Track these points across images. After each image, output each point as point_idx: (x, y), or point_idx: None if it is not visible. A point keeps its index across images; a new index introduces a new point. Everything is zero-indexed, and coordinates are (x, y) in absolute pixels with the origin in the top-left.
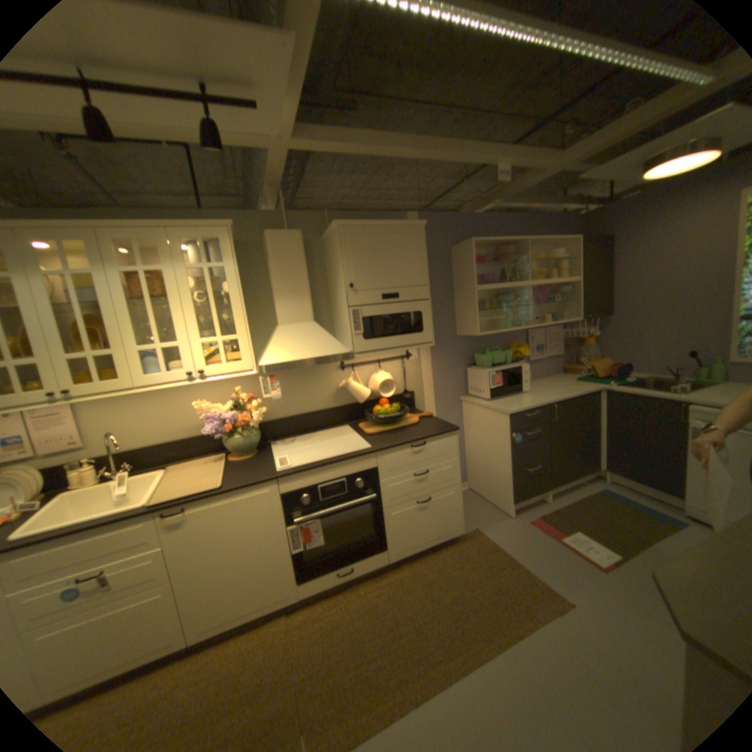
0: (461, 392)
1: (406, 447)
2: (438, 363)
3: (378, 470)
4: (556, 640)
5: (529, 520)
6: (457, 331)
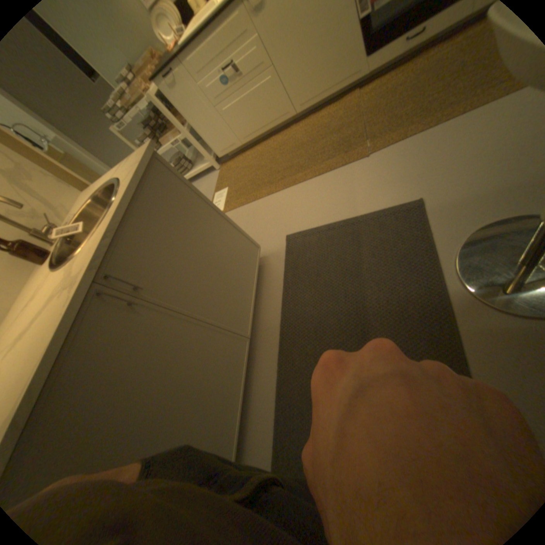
0: None
1: None
2: None
3: None
4: None
5: None
6: None
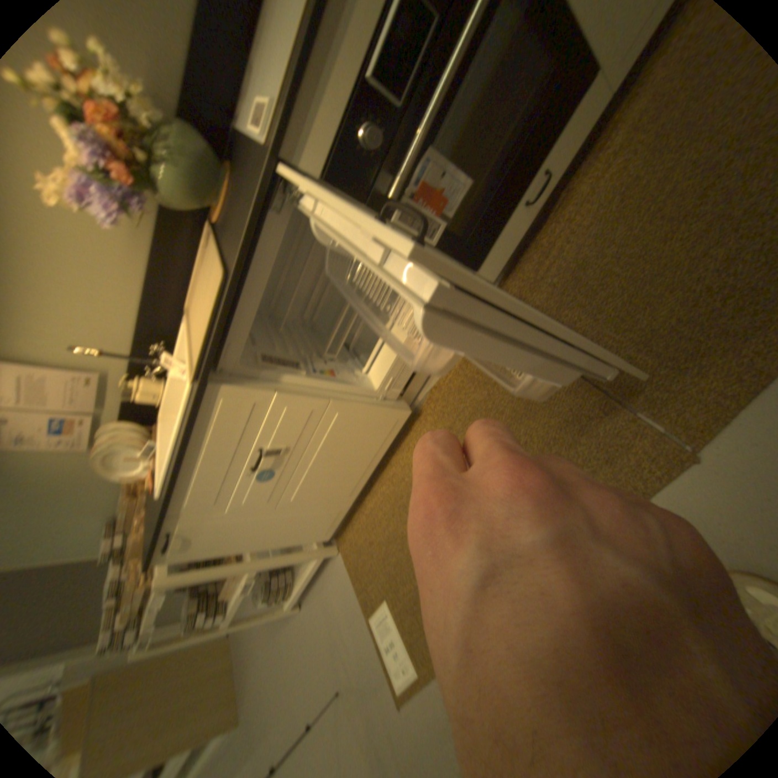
0: None
1: None
2: None
3: None
4: None
5: None
6: None
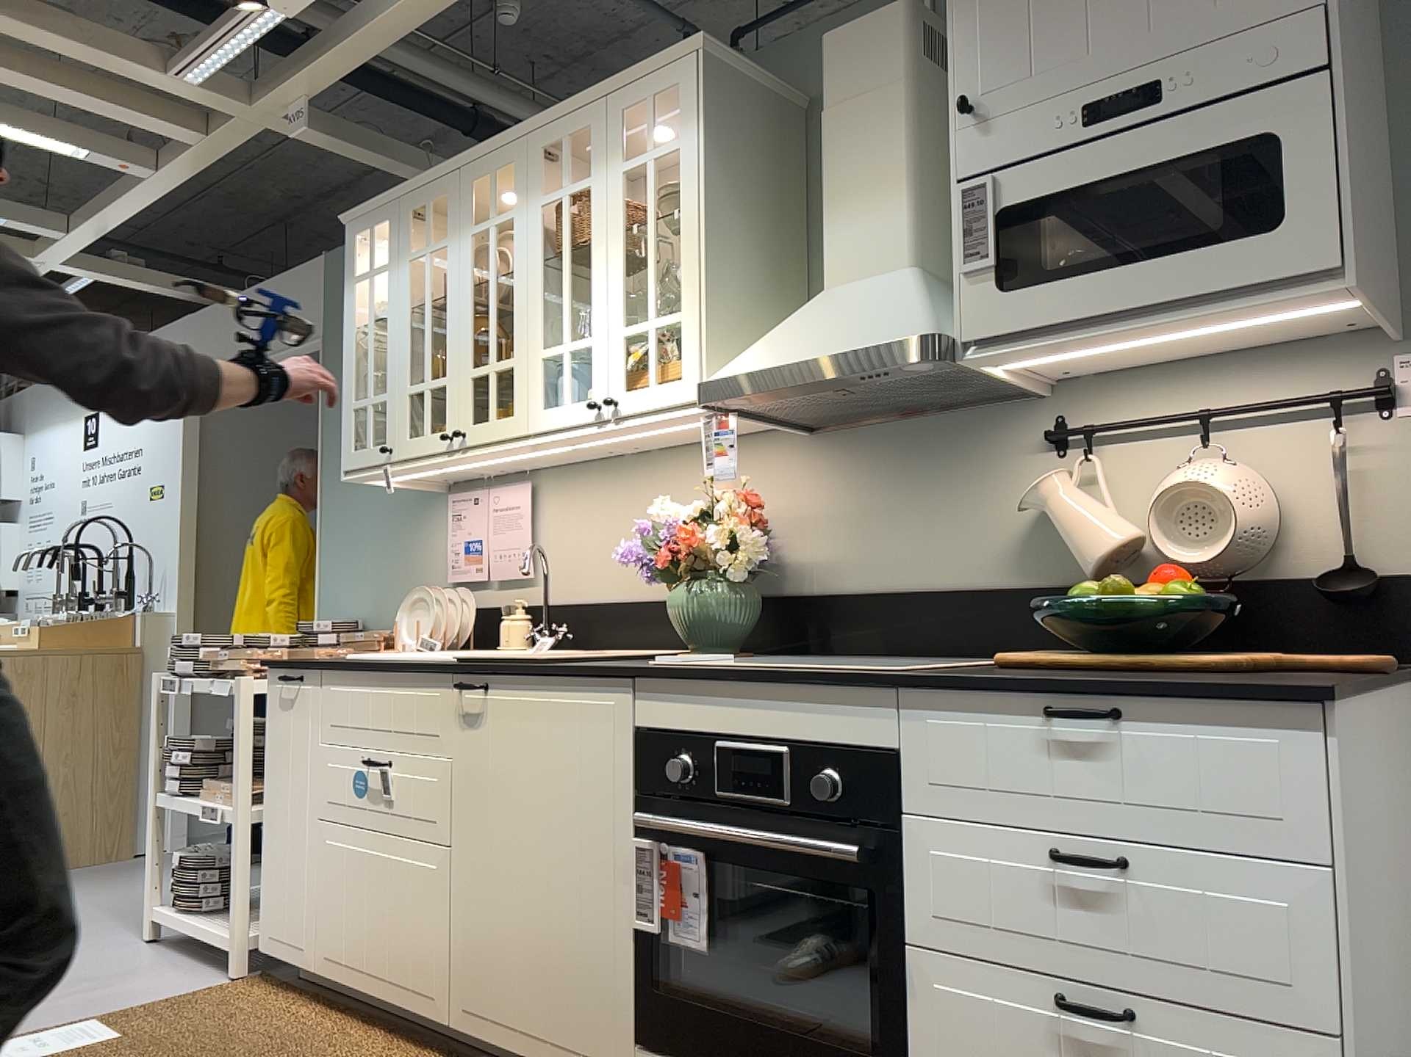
0: None
1: (1026, 706)
2: None
3: (903, 763)
4: None
5: None
6: None
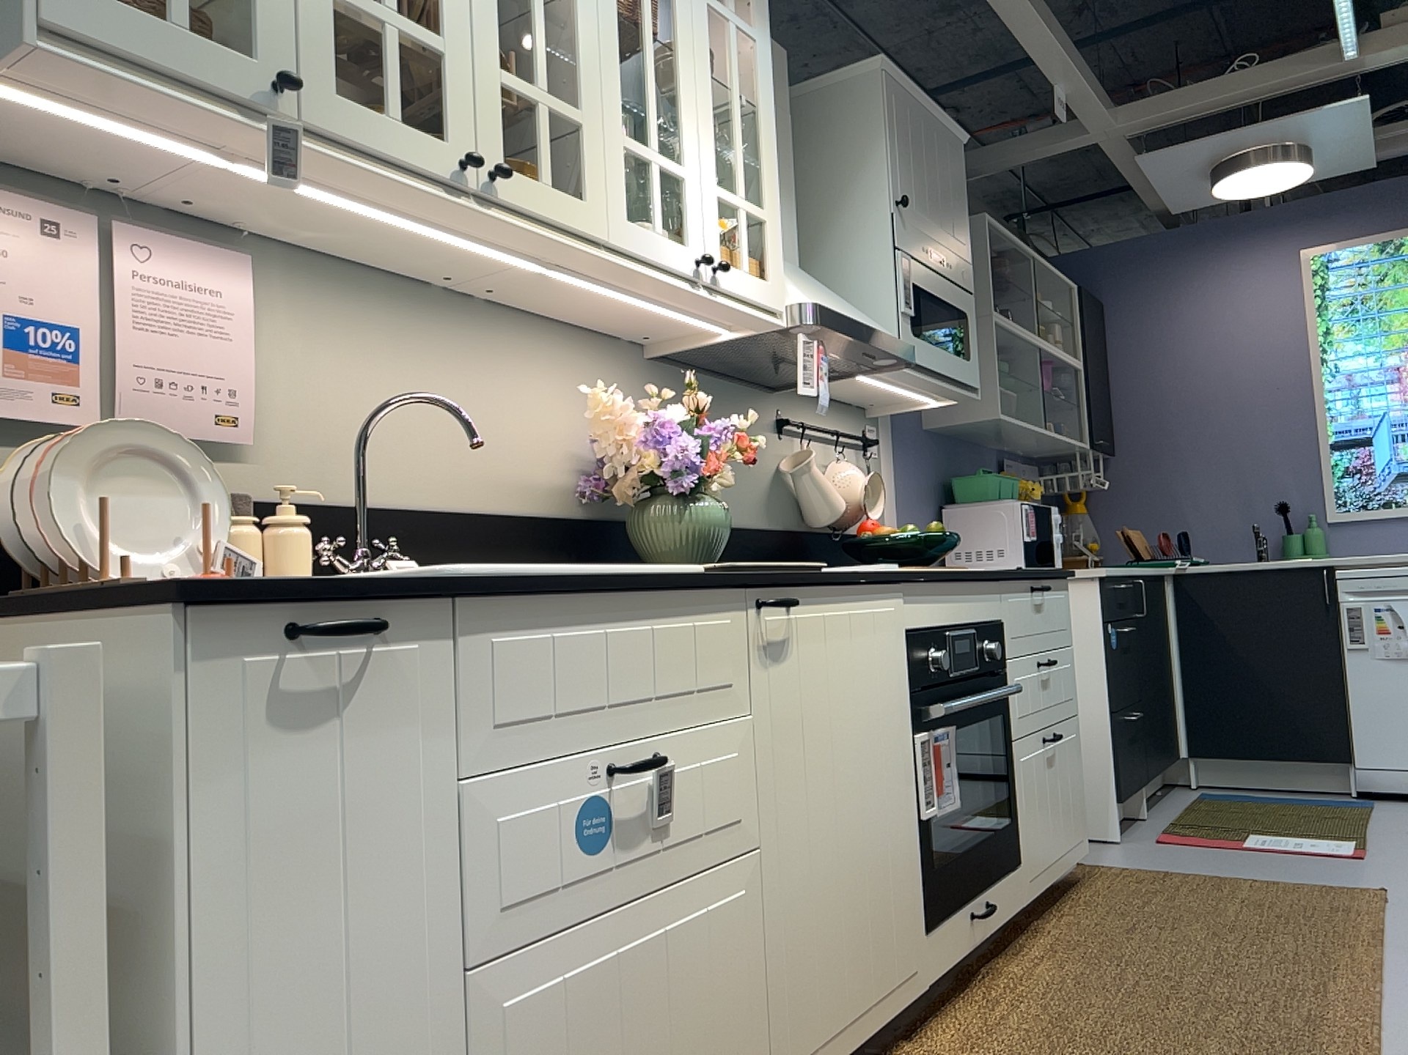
0: None
1: (1029, 587)
2: (906, 481)
3: (1005, 628)
4: None
5: (1145, 837)
6: (926, 418)
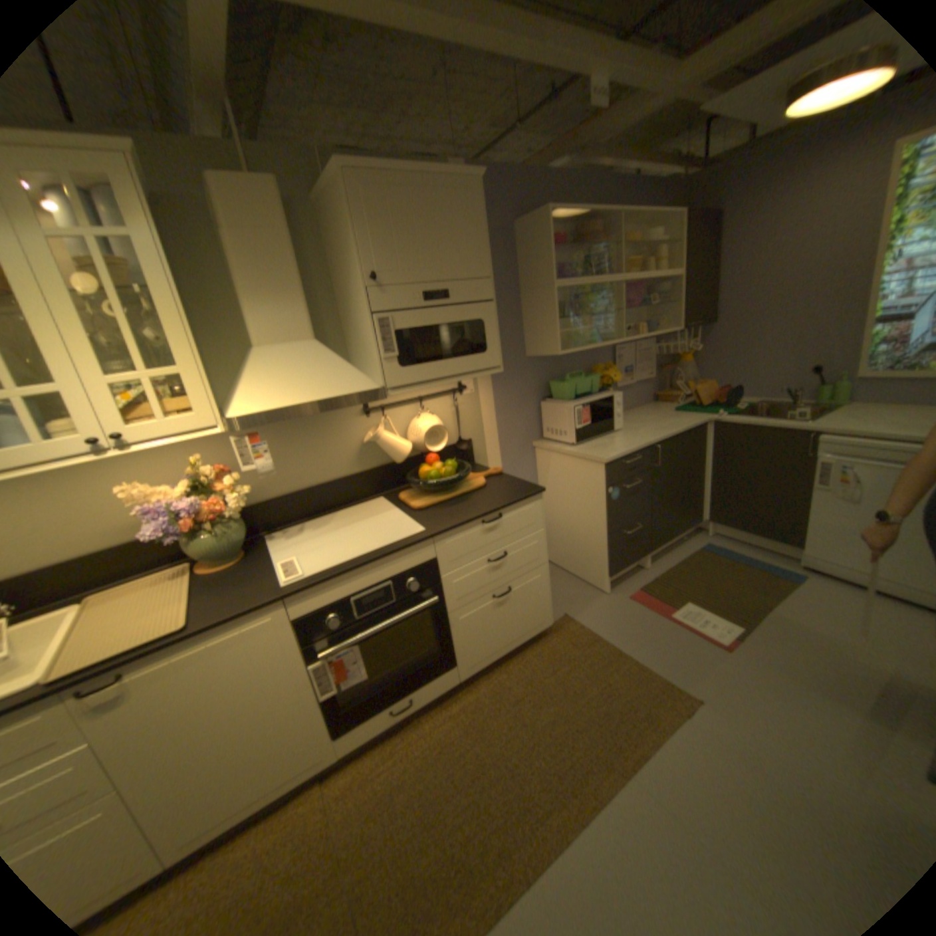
0: (533, 435)
1: (475, 523)
2: (502, 396)
3: (437, 561)
4: (689, 752)
5: (627, 593)
6: (526, 349)
